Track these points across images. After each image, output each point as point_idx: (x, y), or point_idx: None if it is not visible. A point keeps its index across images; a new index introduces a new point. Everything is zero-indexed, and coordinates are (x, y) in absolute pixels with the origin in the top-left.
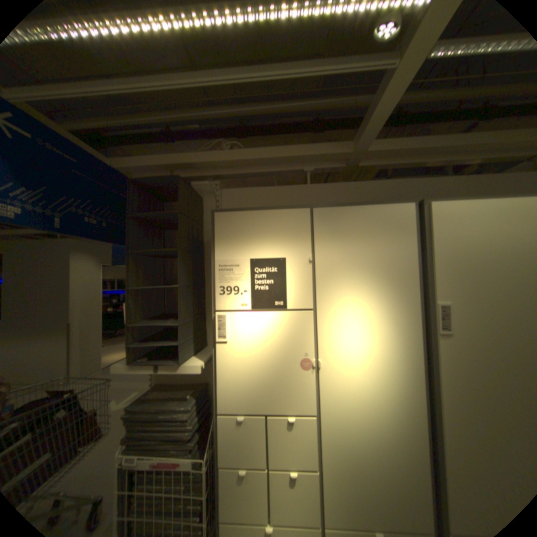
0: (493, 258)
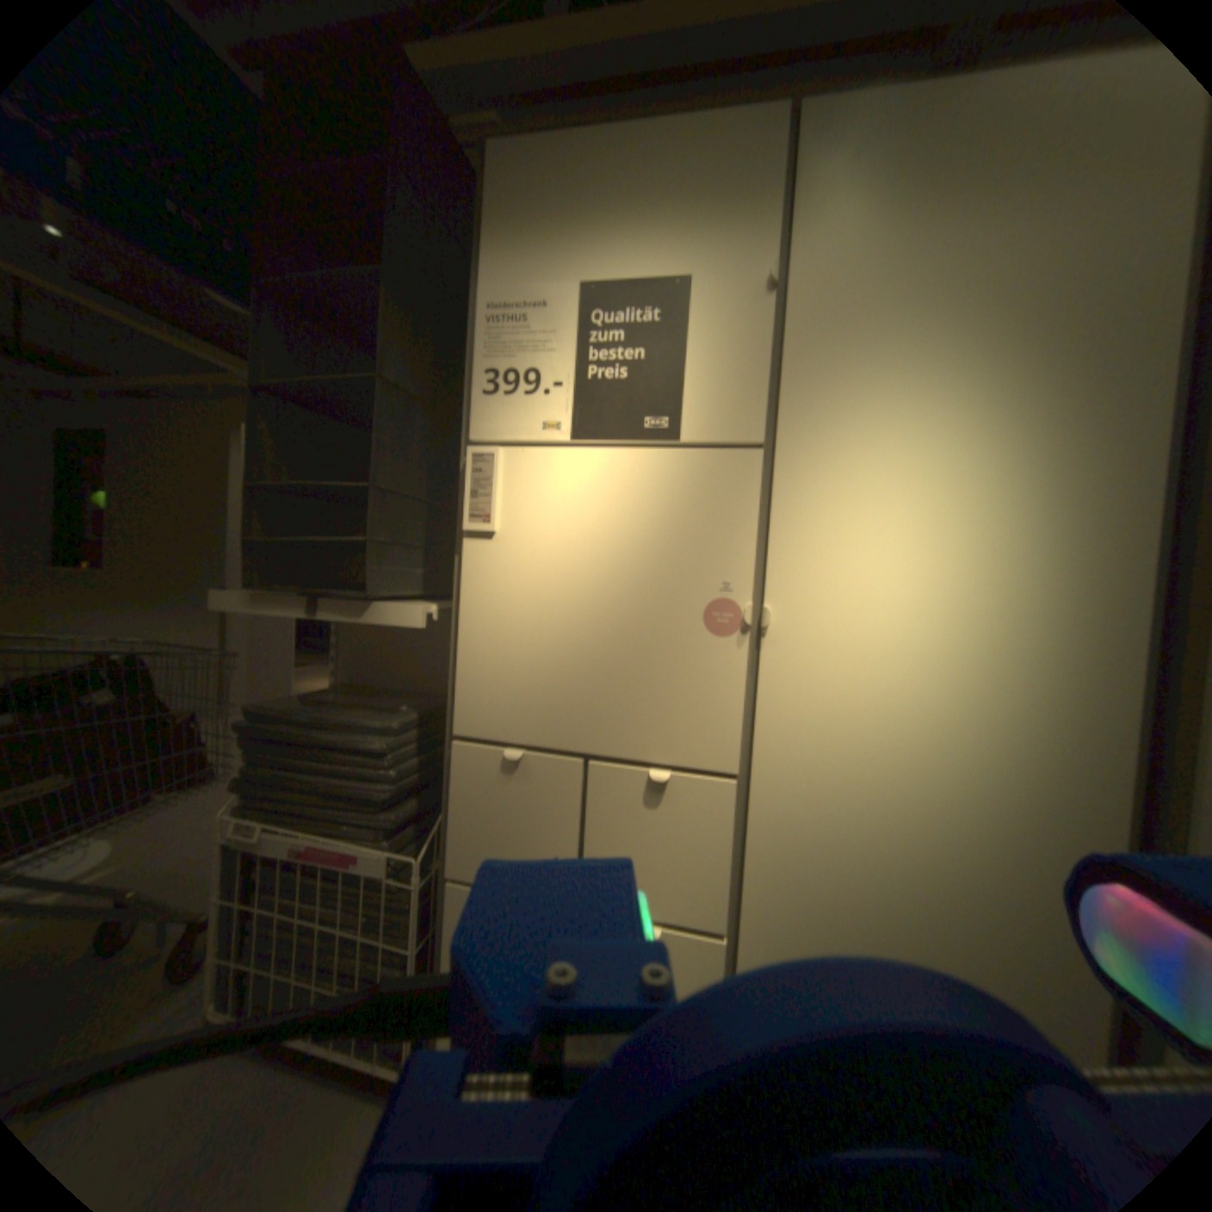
0: None
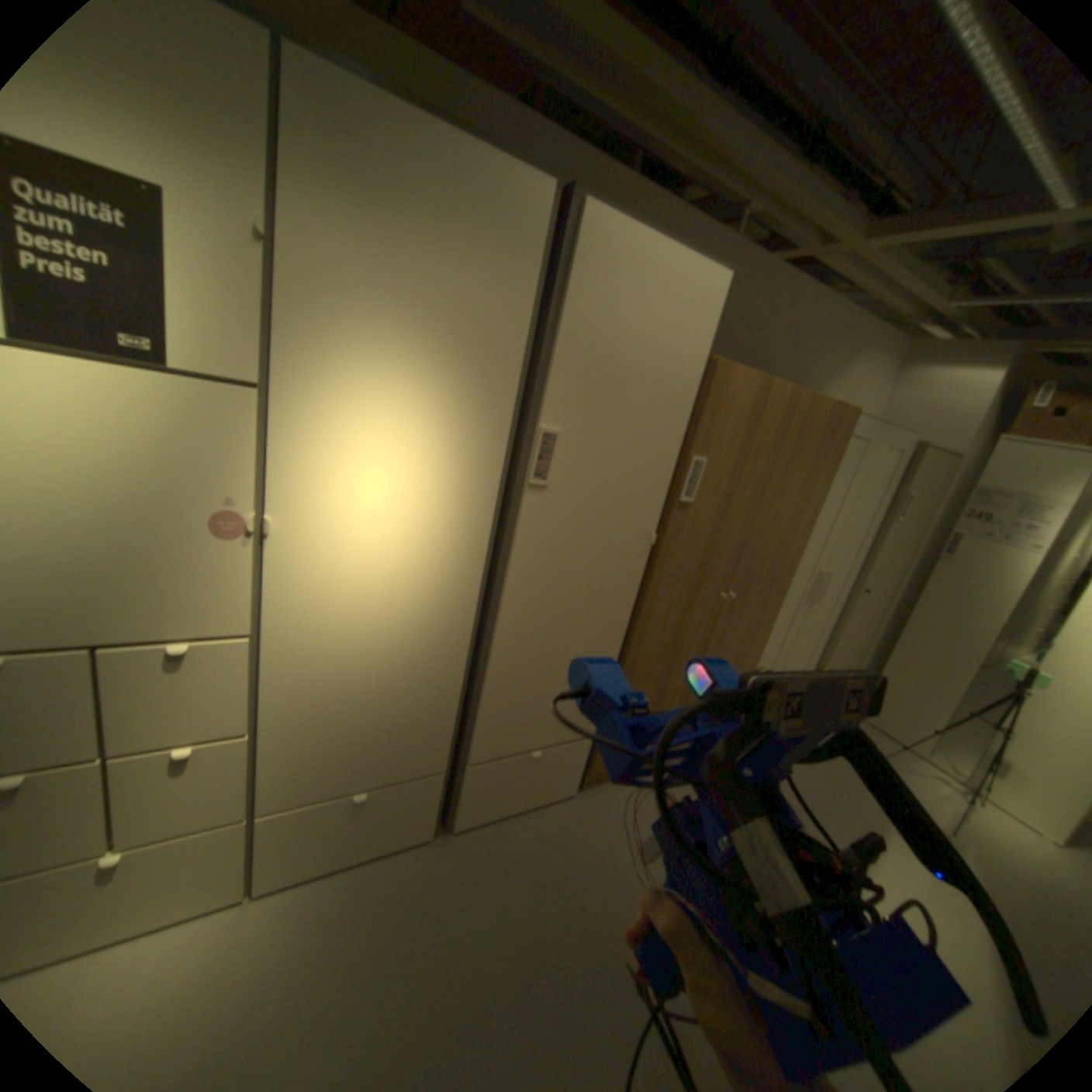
0: (642, 362)
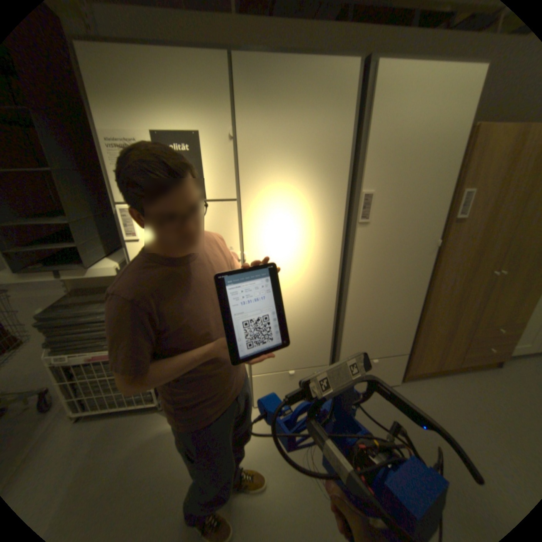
0: (422, 141)
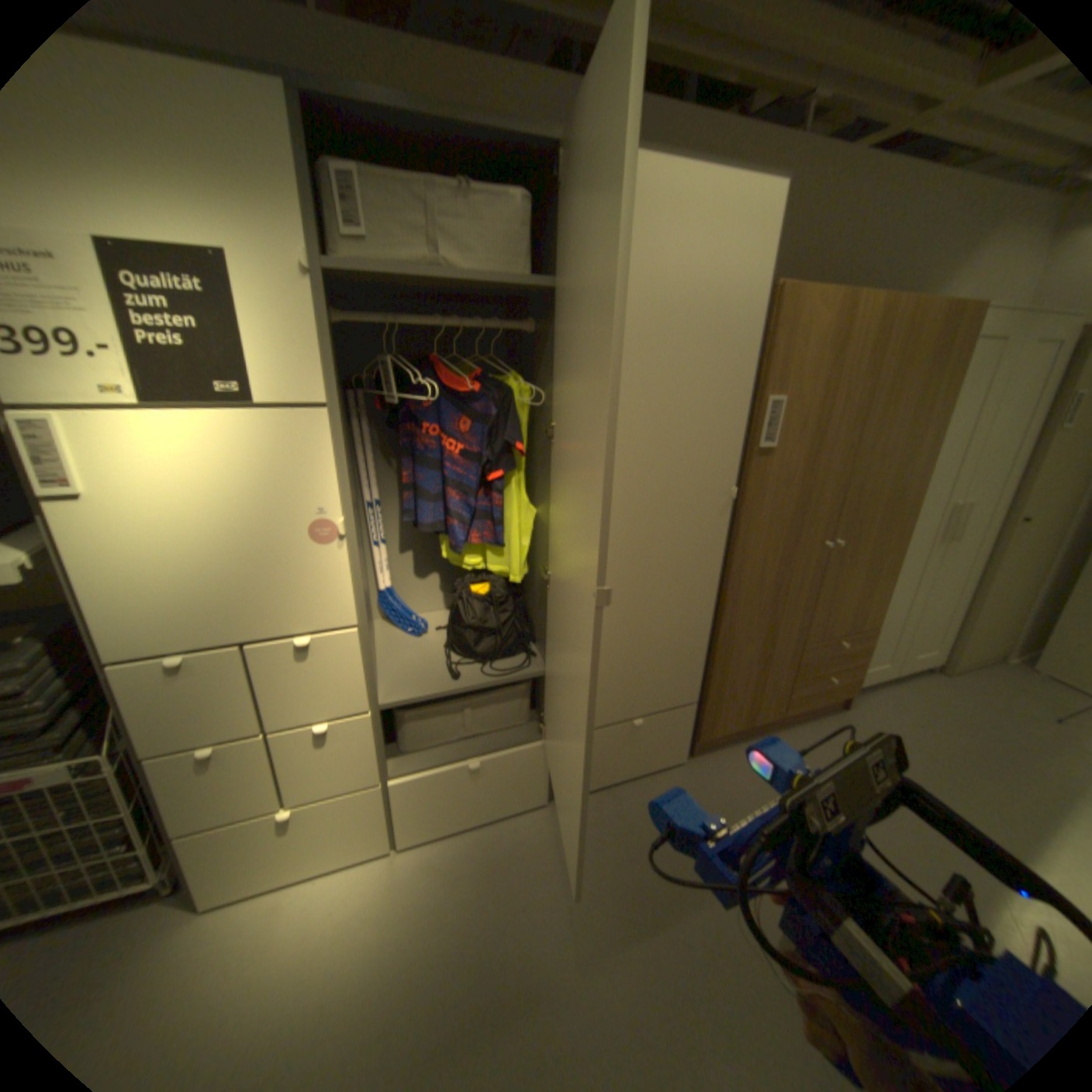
0: (692, 304)
